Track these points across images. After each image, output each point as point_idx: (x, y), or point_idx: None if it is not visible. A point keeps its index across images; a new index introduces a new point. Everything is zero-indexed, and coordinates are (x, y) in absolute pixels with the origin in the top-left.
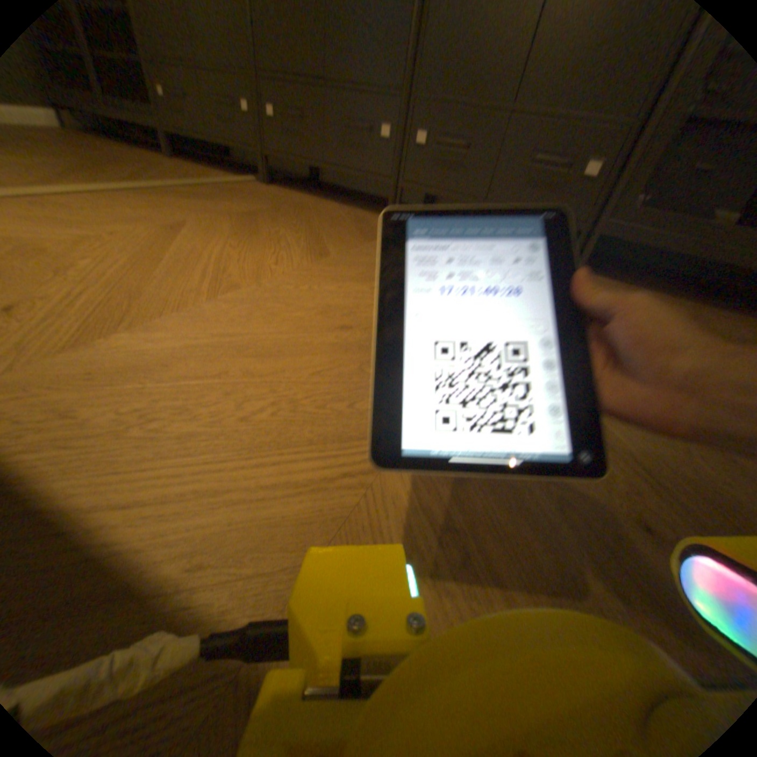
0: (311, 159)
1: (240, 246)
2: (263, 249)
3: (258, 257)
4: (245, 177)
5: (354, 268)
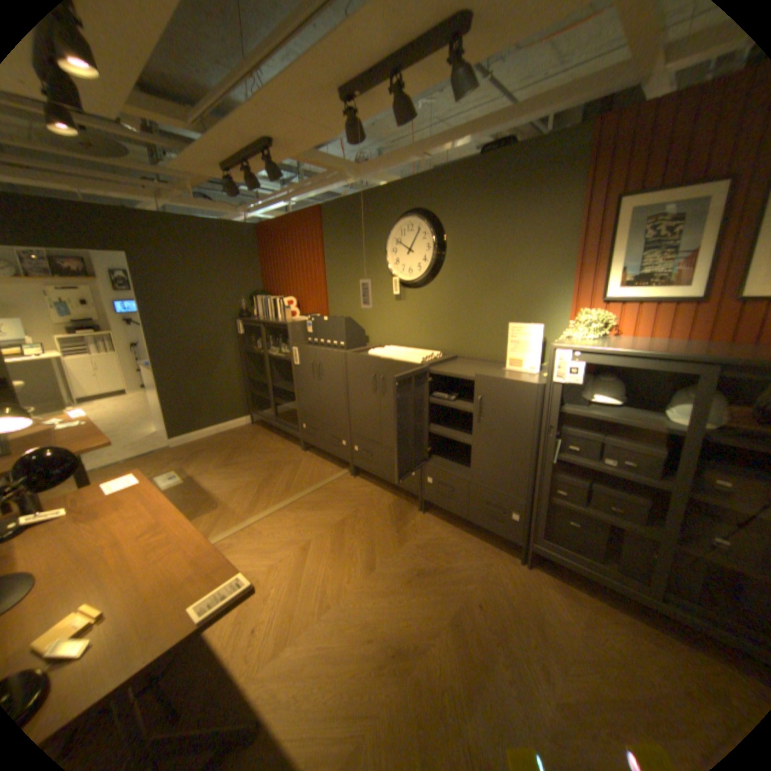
0: (376, 473)
1: (331, 565)
2: (342, 566)
3: (338, 575)
4: (342, 473)
5: (383, 582)
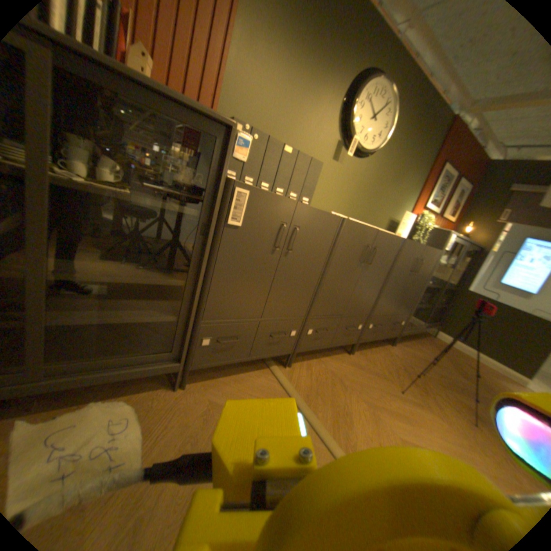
0: (323, 345)
1: (426, 429)
2: (425, 422)
3: (435, 428)
4: (278, 371)
5: (429, 403)
